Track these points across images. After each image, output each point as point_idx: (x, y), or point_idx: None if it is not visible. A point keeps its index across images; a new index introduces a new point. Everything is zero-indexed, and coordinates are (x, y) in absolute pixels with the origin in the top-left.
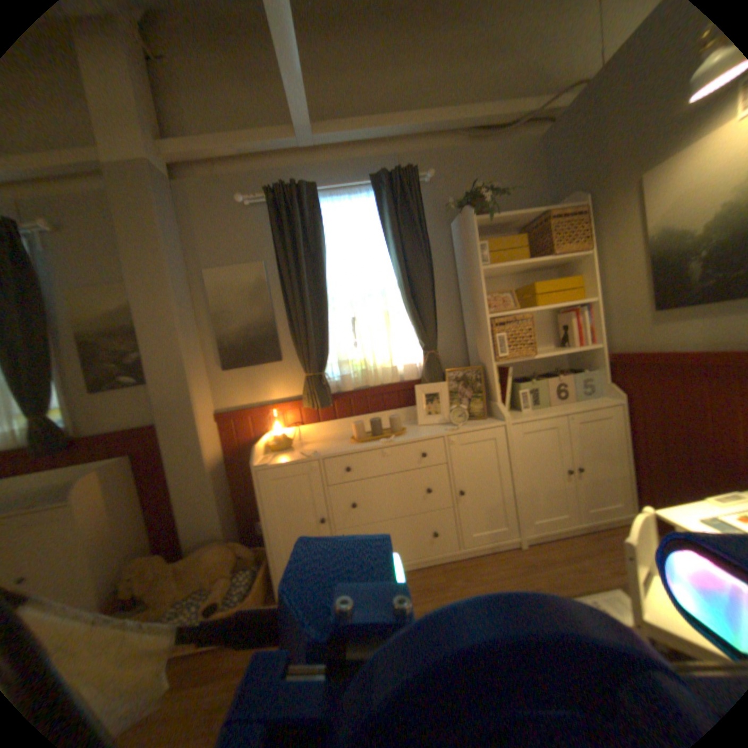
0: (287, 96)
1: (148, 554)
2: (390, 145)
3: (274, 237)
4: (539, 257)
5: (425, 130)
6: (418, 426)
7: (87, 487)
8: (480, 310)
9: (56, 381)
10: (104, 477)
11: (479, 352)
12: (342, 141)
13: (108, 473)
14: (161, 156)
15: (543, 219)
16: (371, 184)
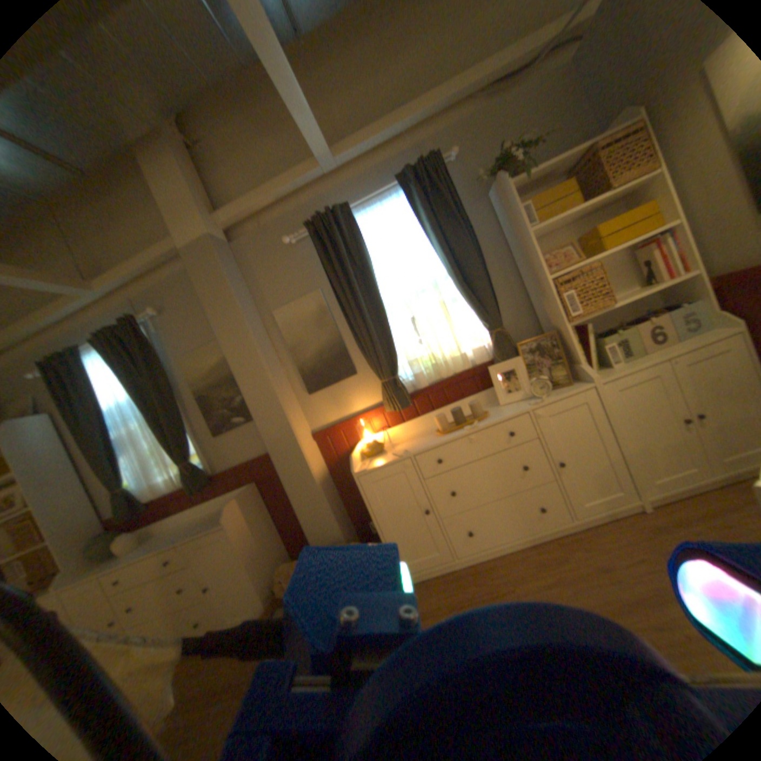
0: (302, 132)
1: (289, 560)
2: (407, 136)
3: (323, 263)
4: (596, 195)
5: (438, 107)
6: (501, 405)
7: (231, 511)
8: (539, 273)
9: (188, 431)
10: (241, 502)
11: (549, 316)
12: (360, 151)
13: (243, 498)
14: (217, 224)
15: (590, 153)
16: (398, 181)
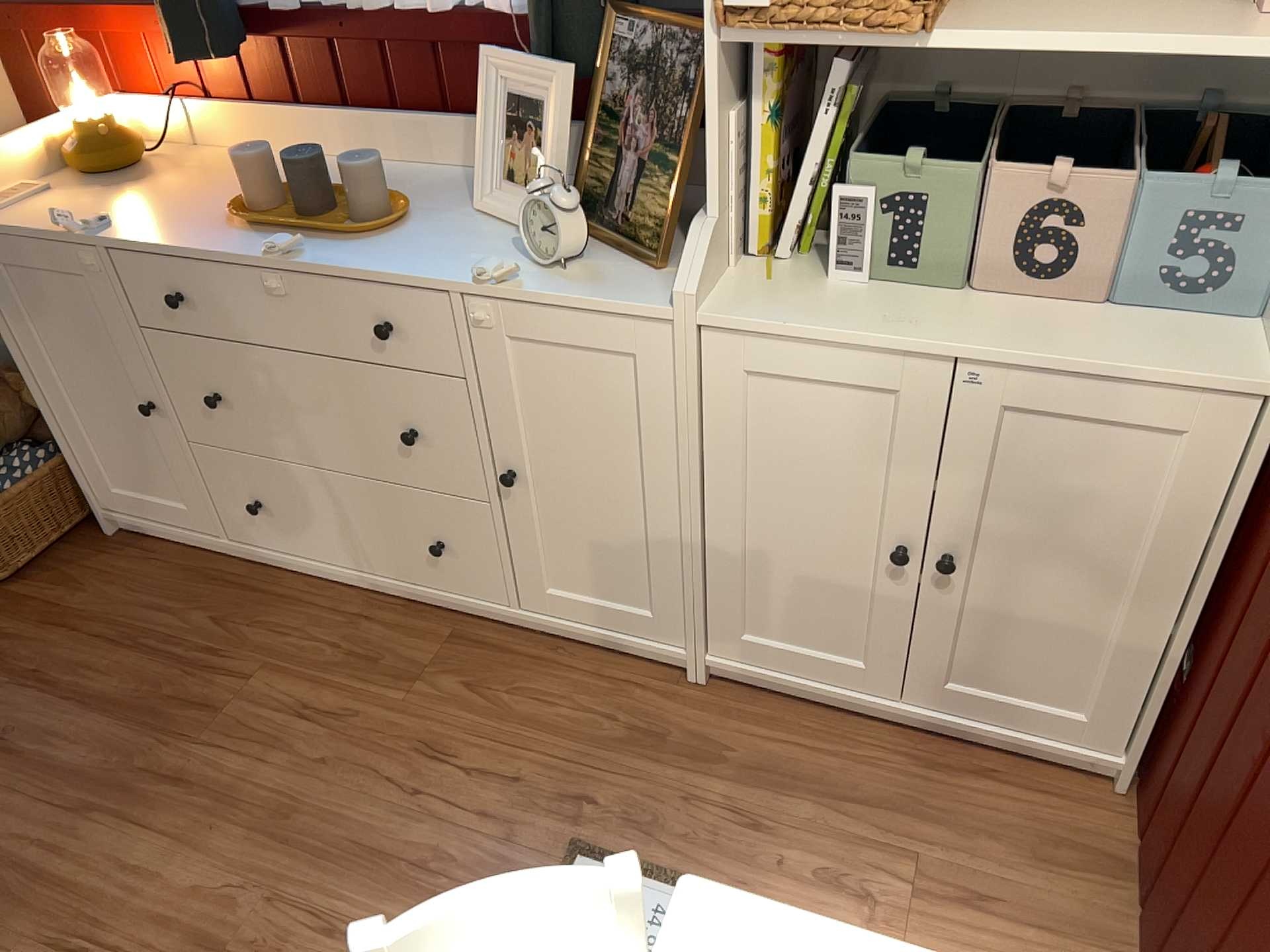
0: None
1: None
2: None
3: None
4: None
5: None
6: (481, 220)
7: None
8: None
9: None
10: None
11: None
12: None
13: None
14: None
15: None
16: None
